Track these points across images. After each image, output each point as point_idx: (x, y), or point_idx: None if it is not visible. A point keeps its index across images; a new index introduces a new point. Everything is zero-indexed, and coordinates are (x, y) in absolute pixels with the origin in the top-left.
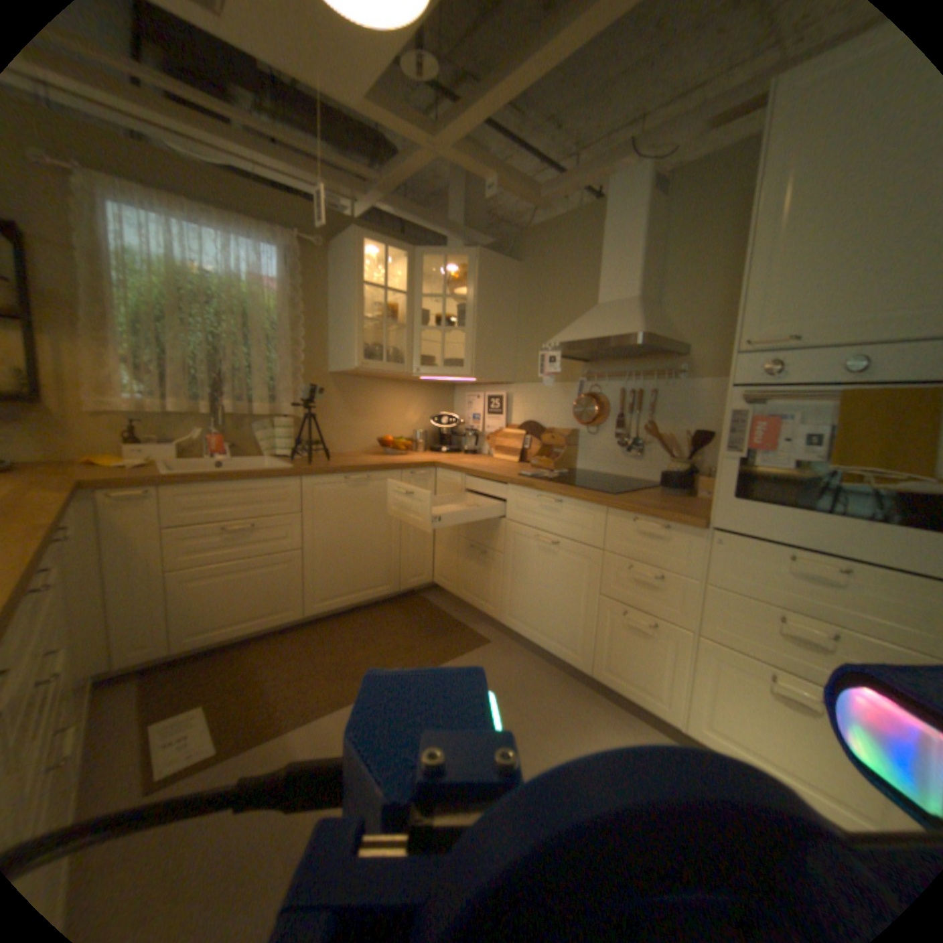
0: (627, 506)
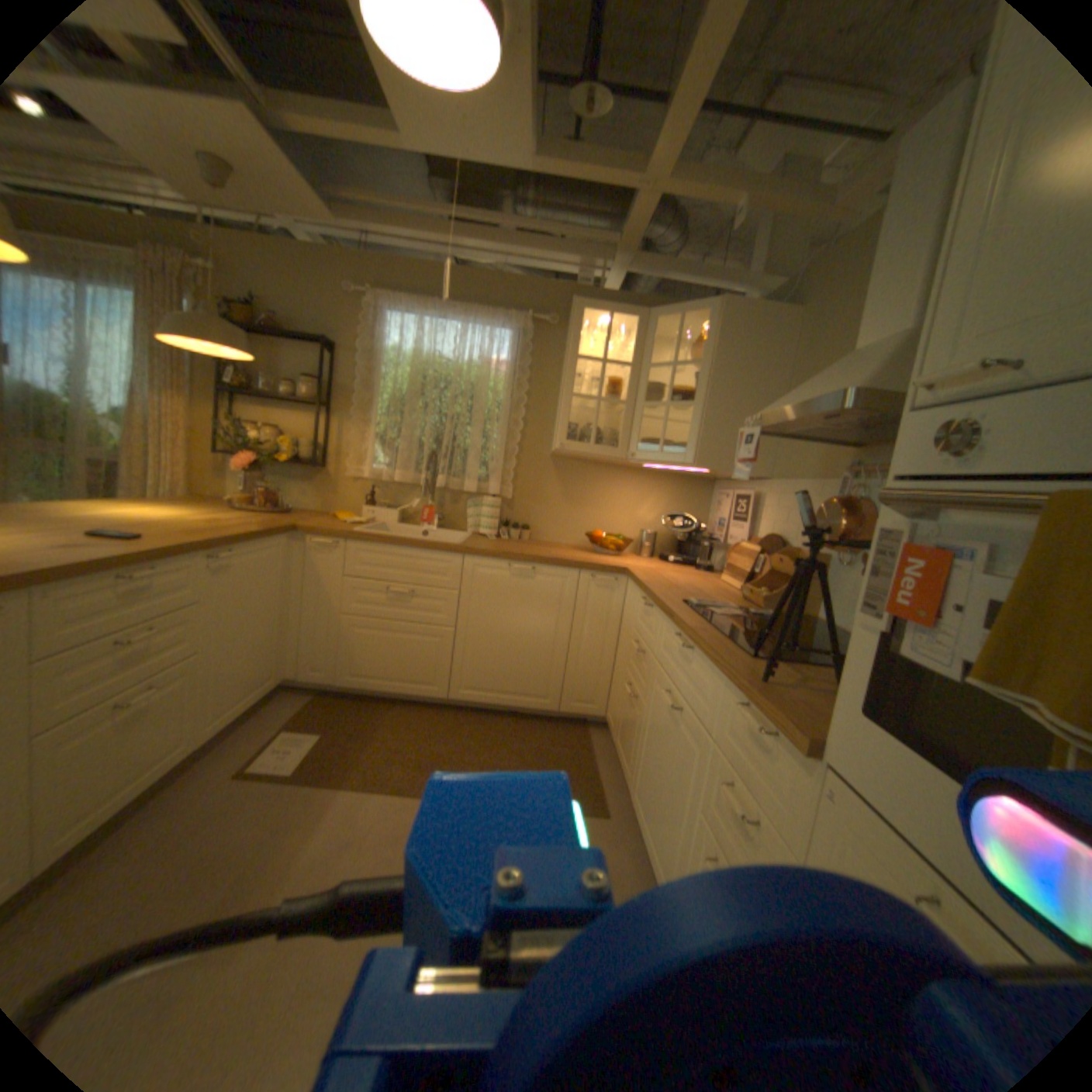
0: (737, 679)
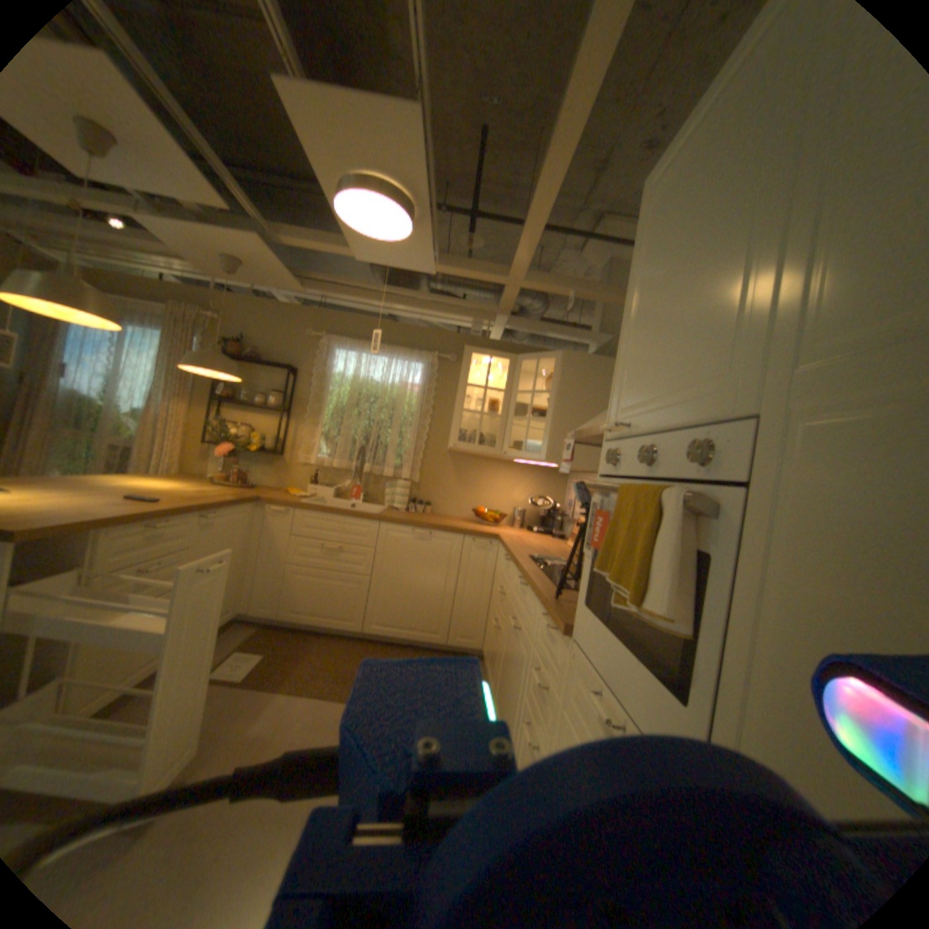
0: (540, 599)
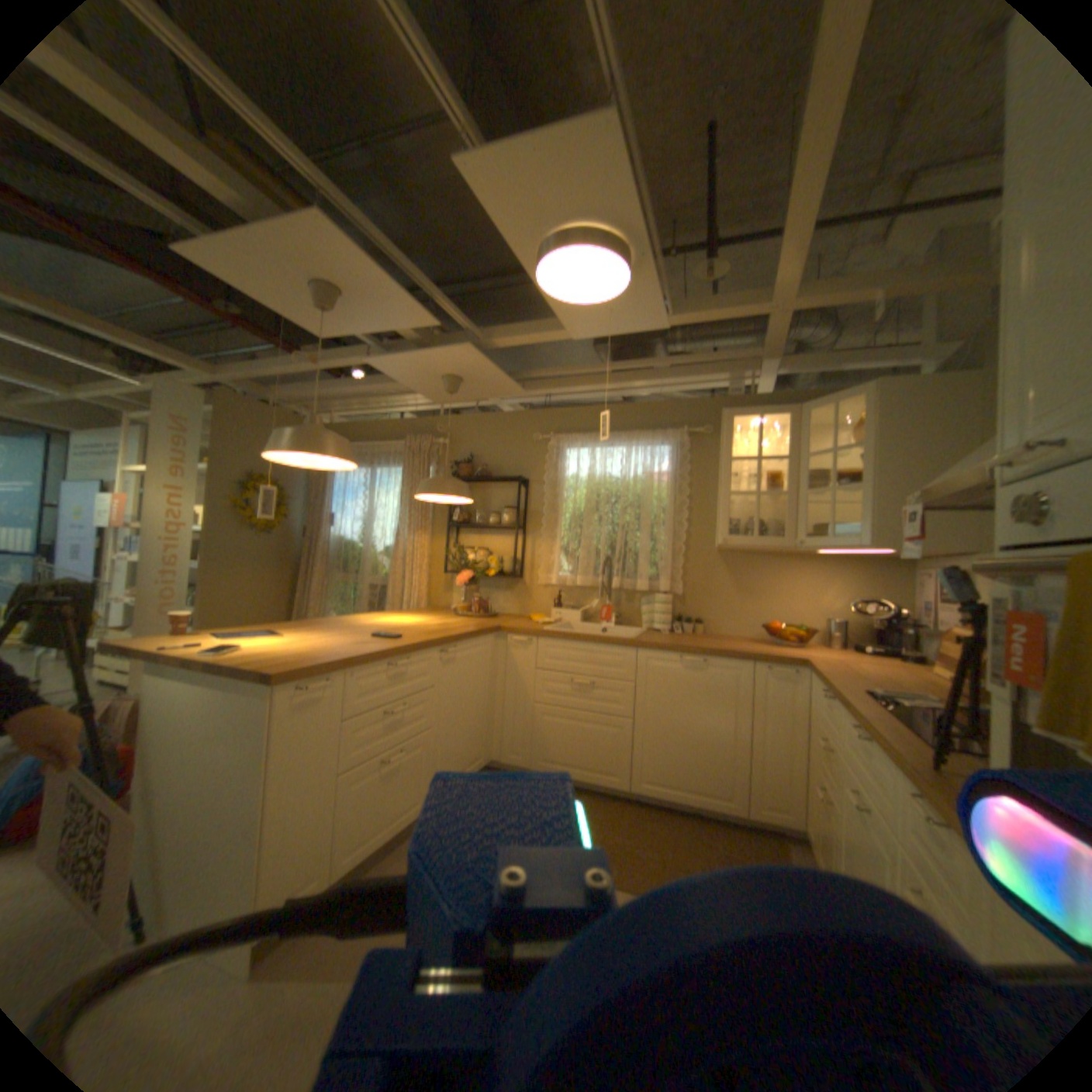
0: (904, 768)
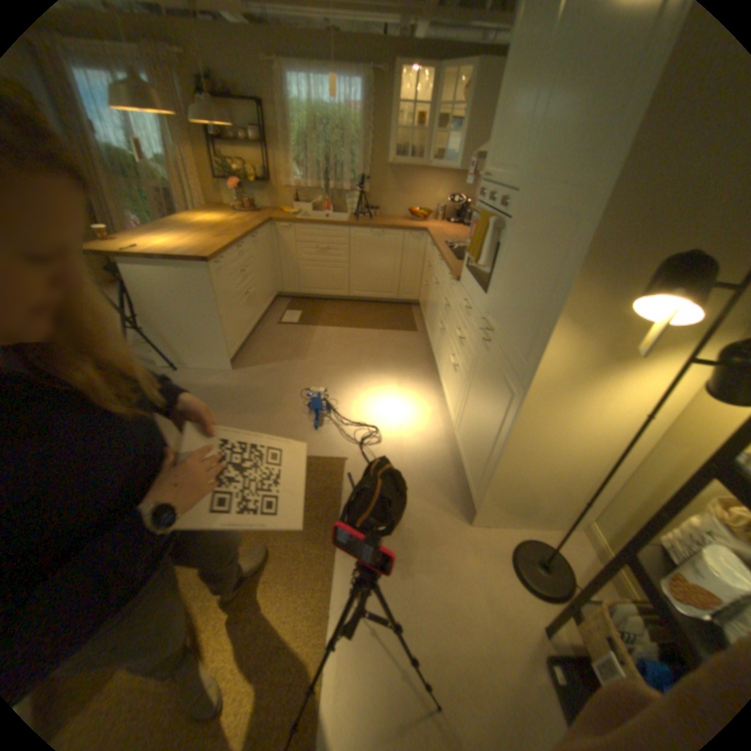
0: (448, 266)
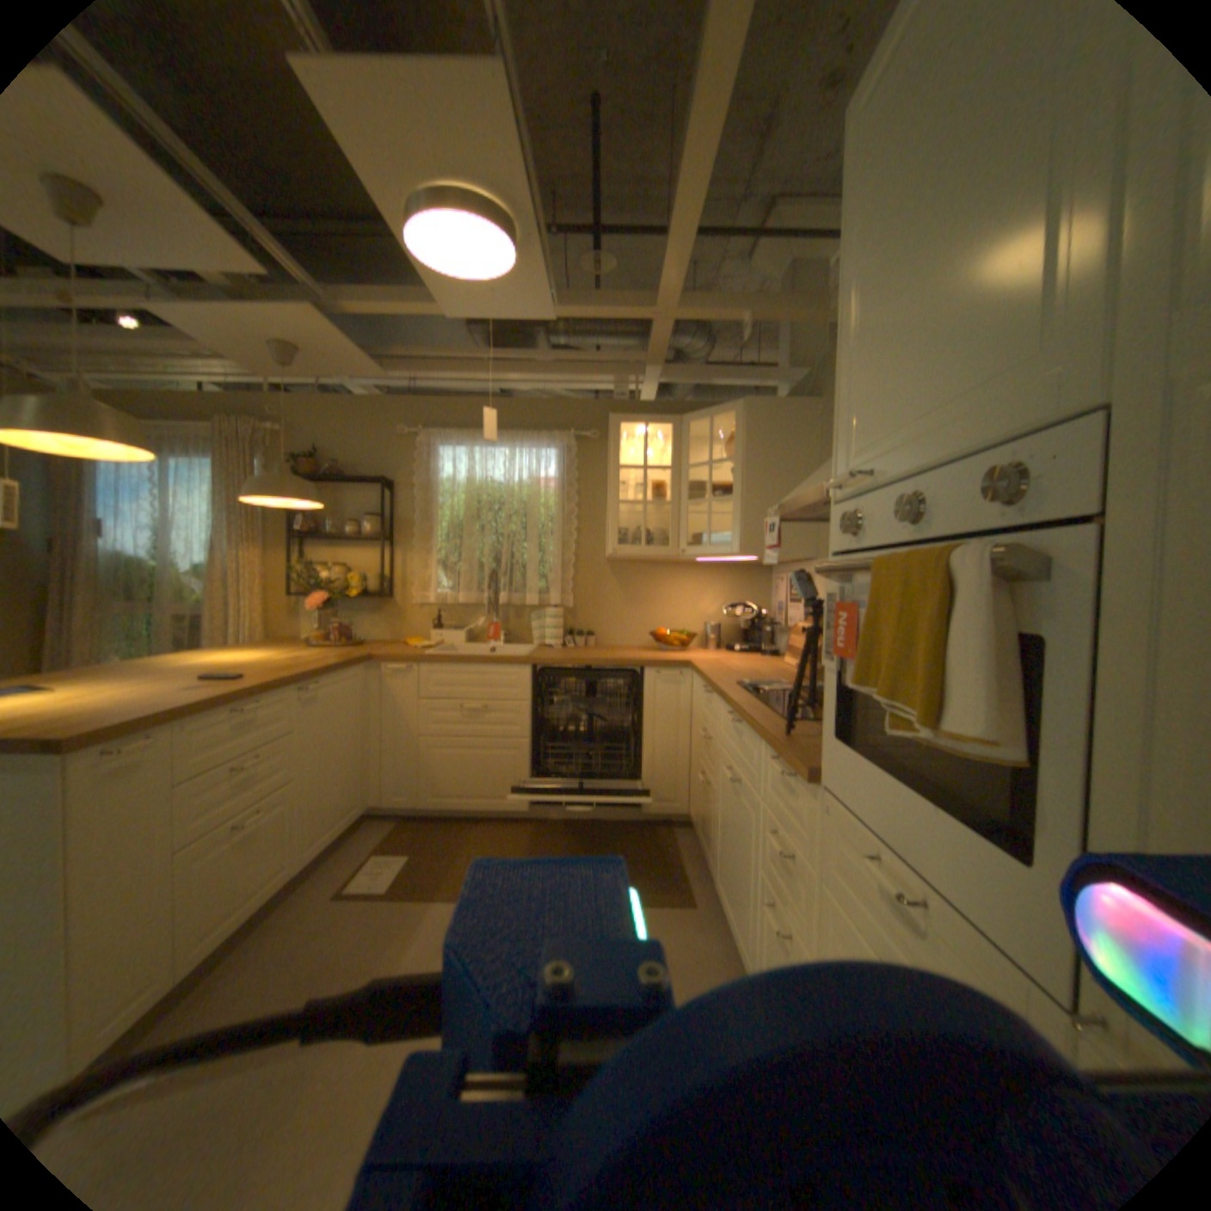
0: (765, 737)
